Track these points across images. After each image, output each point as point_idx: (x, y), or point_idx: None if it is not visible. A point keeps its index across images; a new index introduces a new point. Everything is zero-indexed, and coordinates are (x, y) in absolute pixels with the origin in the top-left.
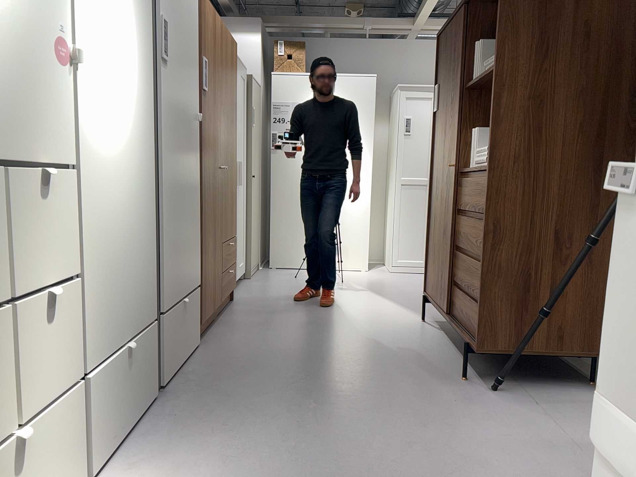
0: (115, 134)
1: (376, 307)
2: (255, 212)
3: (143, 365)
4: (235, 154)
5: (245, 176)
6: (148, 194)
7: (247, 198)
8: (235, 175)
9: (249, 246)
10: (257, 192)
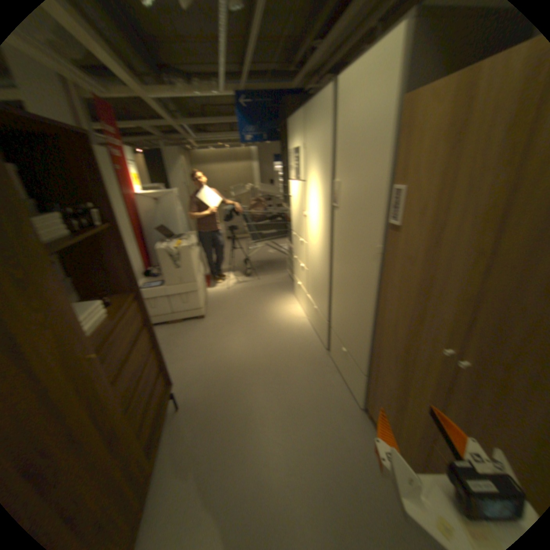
0: (314, 238)
1: None
2: None
3: (321, 325)
4: None
5: None
6: (325, 268)
7: None
8: None
9: None
10: None
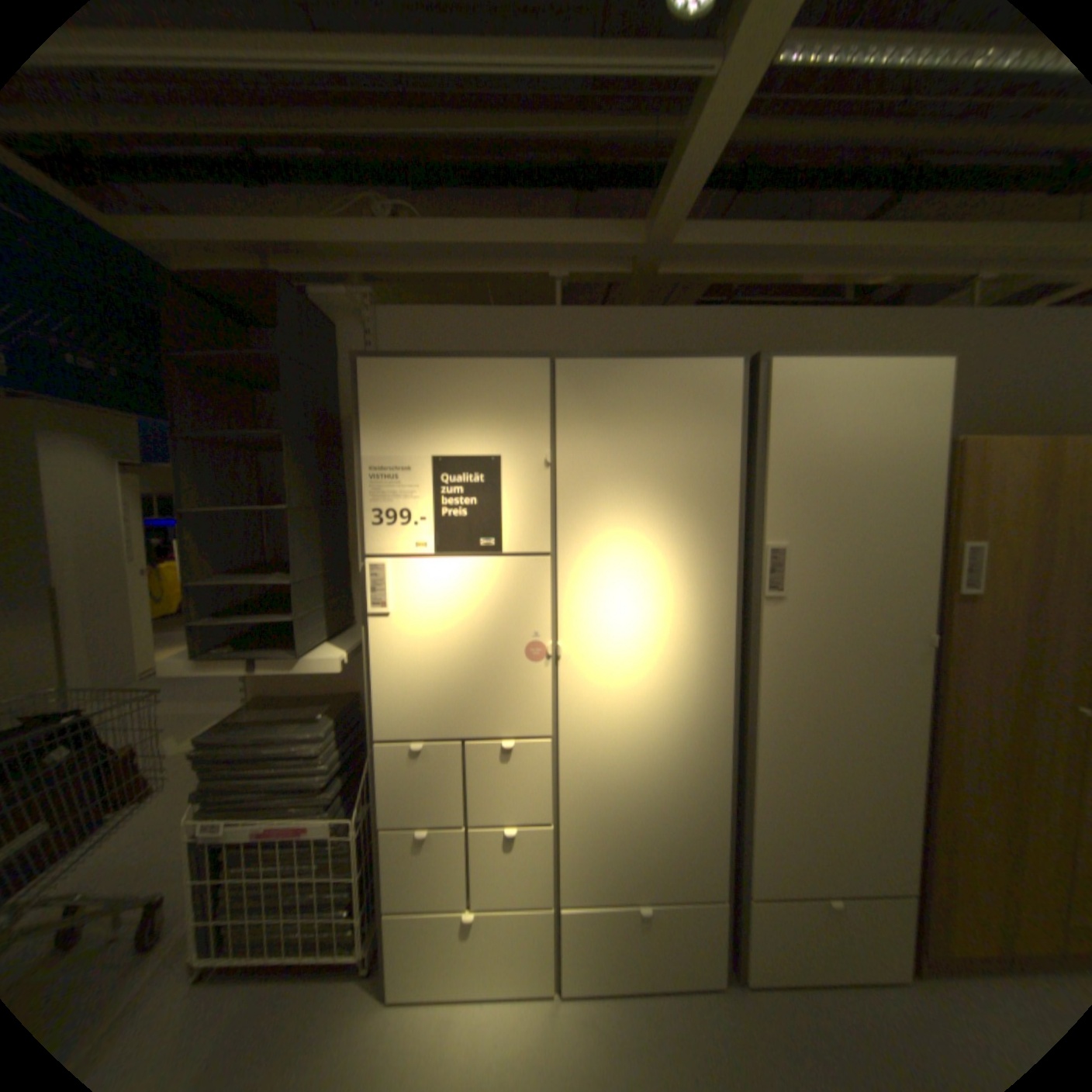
0: (636, 702)
1: None
2: None
3: (689, 942)
4: None
5: None
6: (718, 759)
7: None
8: None
9: None
10: None
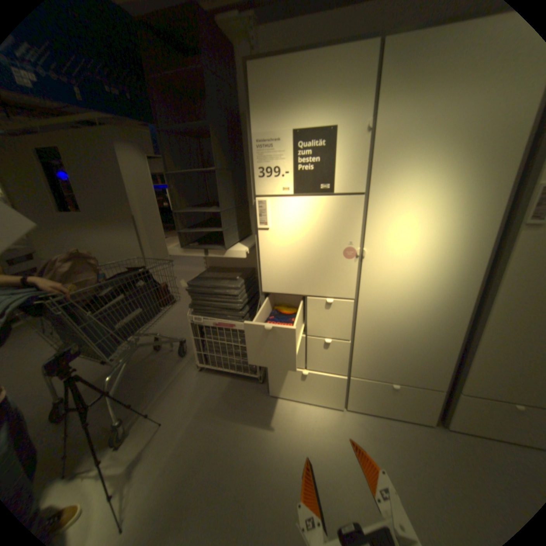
0: (409, 286)
1: None
2: None
3: (419, 404)
4: None
5: None
6: (458, 322)
7: None
8: None
9: None
10: None
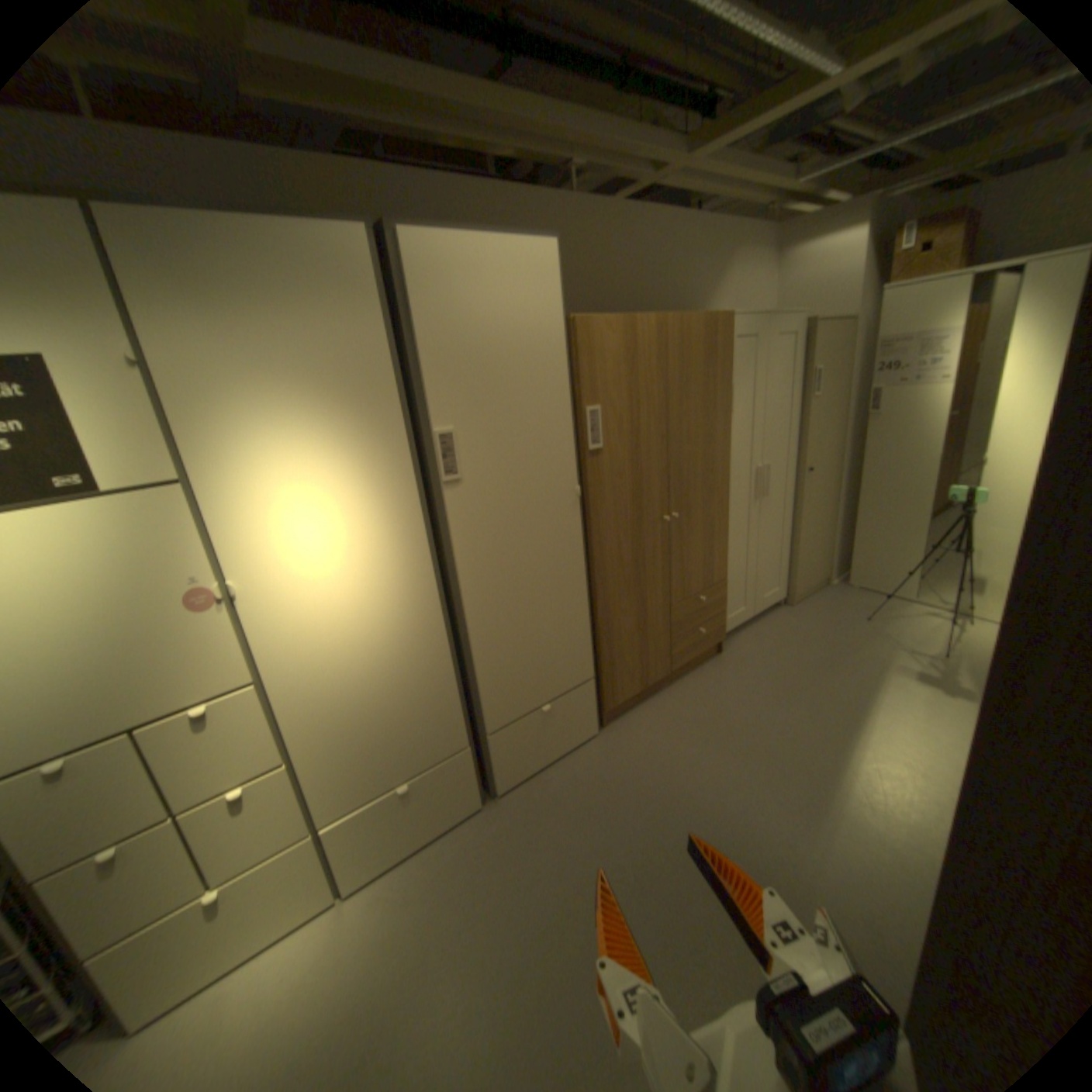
0: (342, 615)
1: (937, 762)
2: (819, 516)
3: (444, 791)
4: (725, 476)
5: (792, 474)
6: (434, 638)
7: (796, 502)
8: (725, 504)
9: (795, 566)
10: (830, 485)
